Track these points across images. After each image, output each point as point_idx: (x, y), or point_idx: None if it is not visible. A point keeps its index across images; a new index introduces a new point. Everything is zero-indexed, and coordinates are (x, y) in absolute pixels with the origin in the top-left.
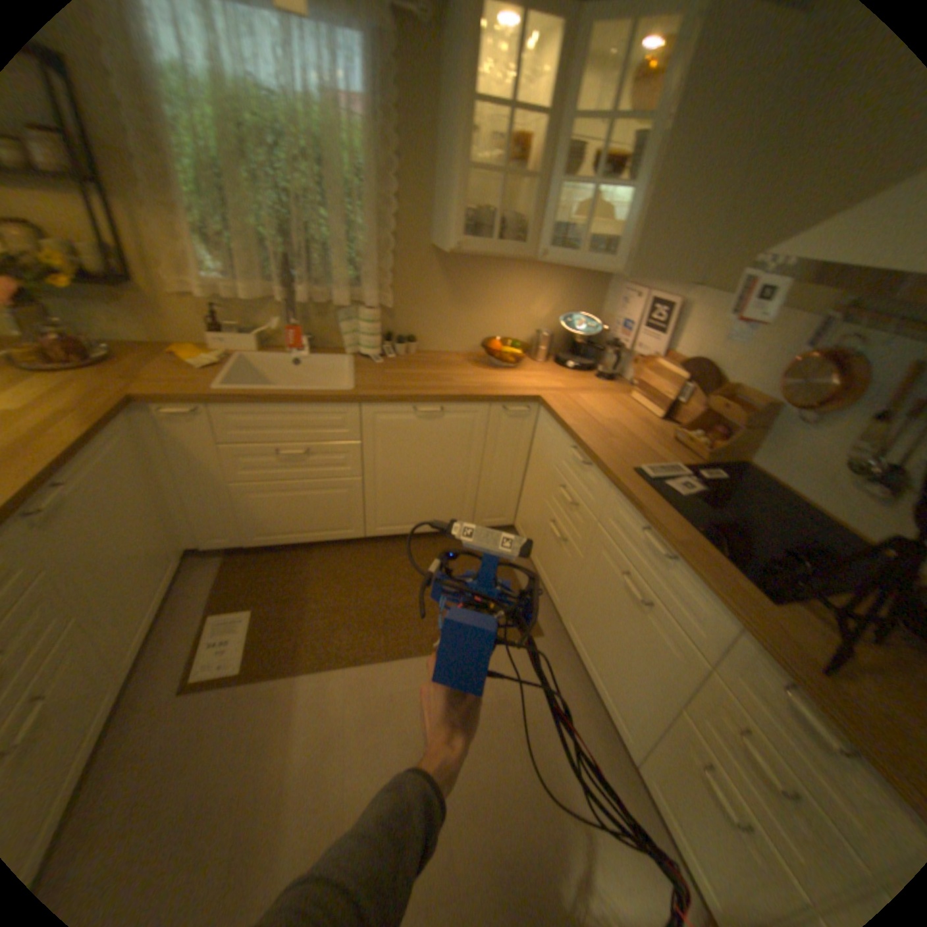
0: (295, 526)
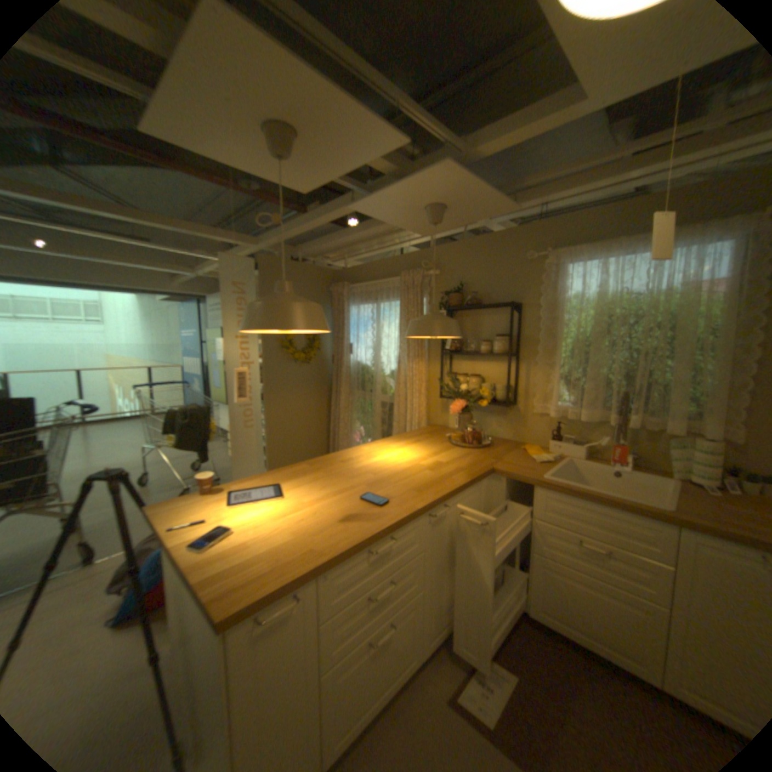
0: (583, 625)
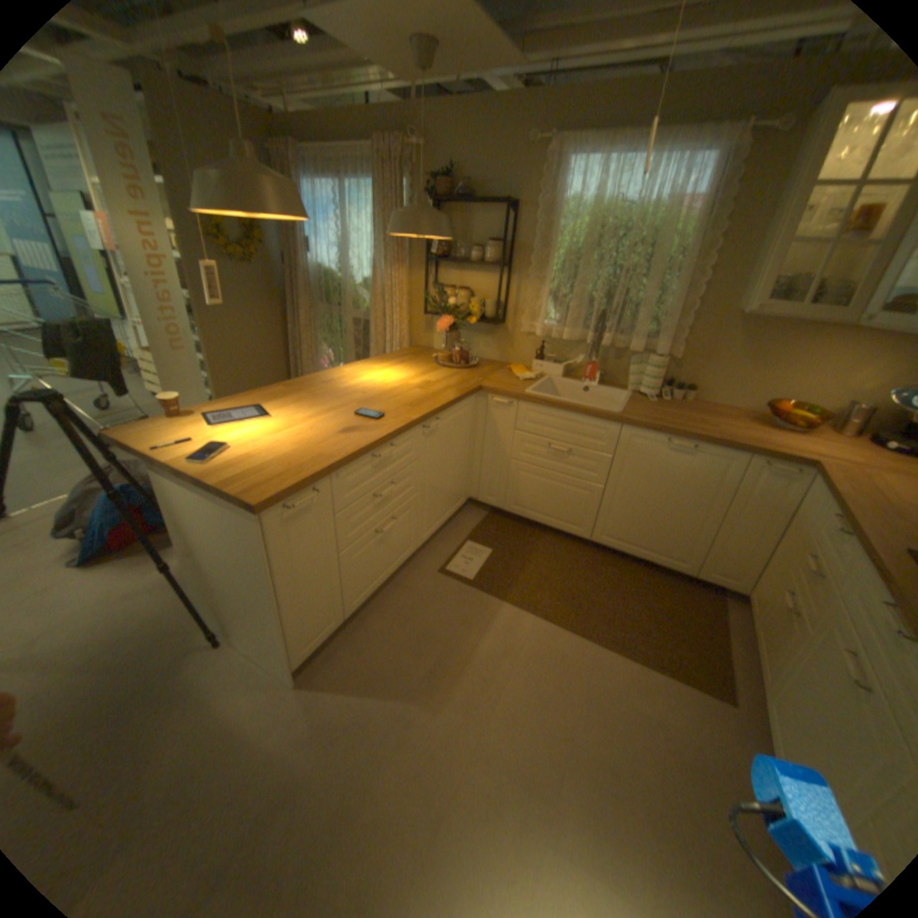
0: (543, 507)
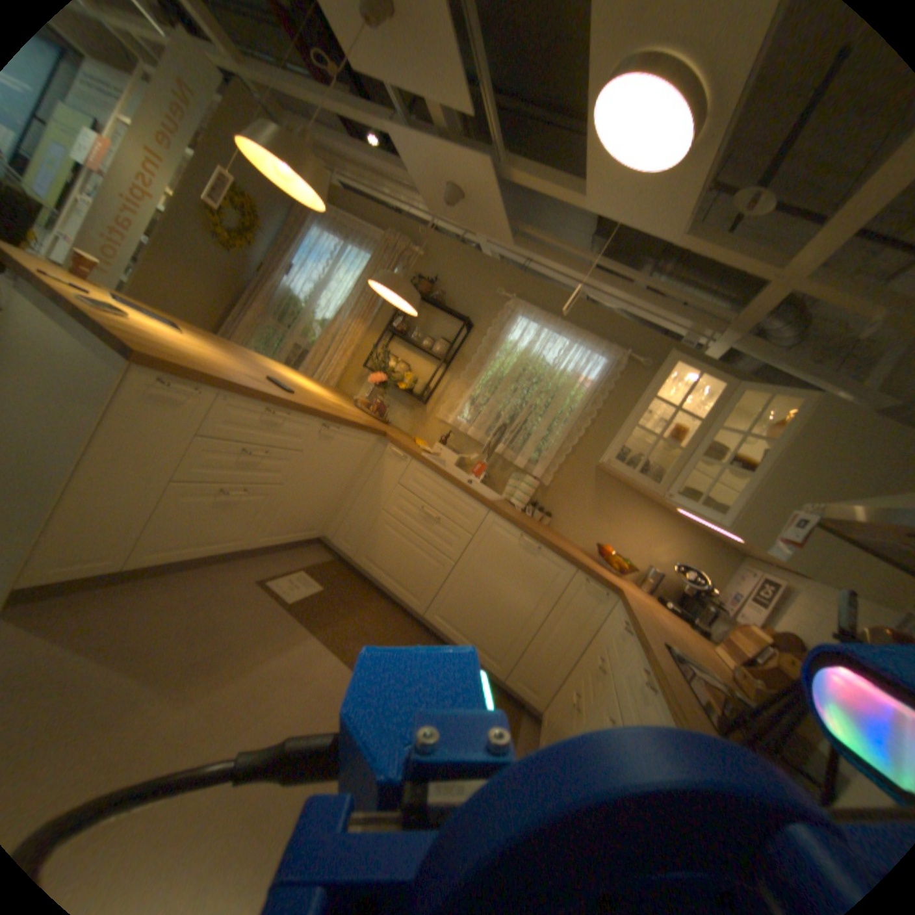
0: (391, 570)
